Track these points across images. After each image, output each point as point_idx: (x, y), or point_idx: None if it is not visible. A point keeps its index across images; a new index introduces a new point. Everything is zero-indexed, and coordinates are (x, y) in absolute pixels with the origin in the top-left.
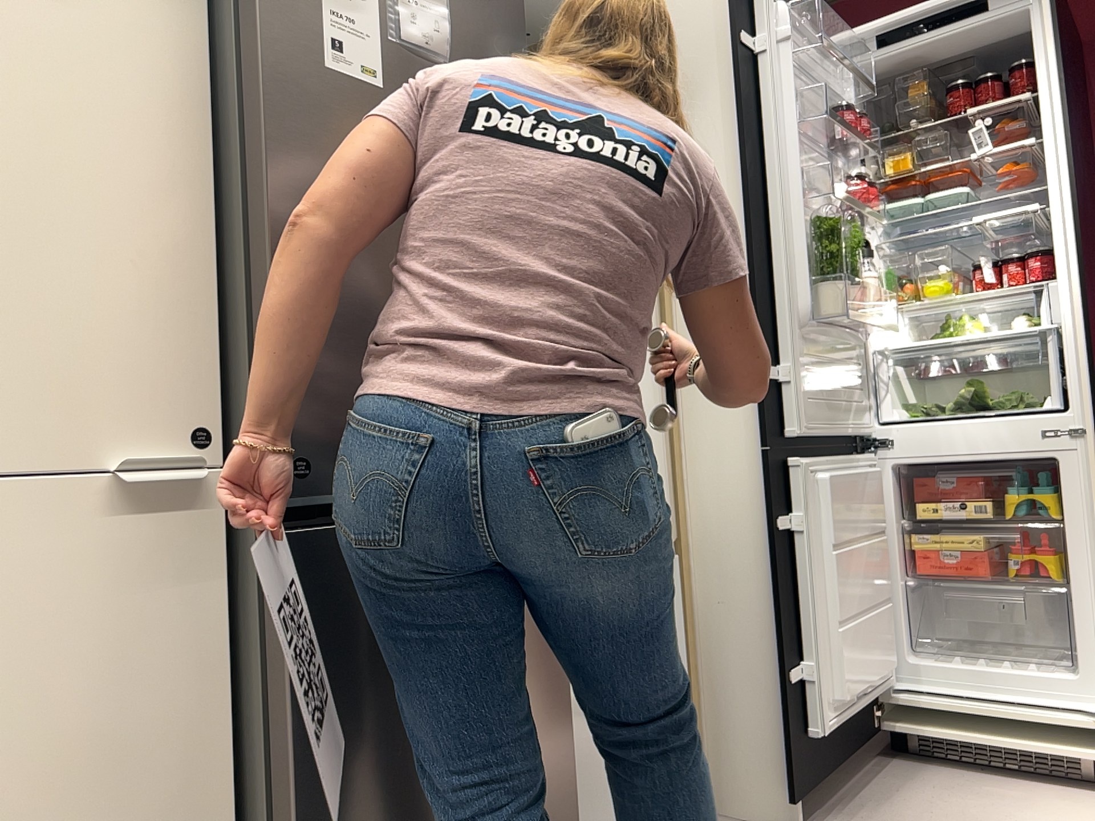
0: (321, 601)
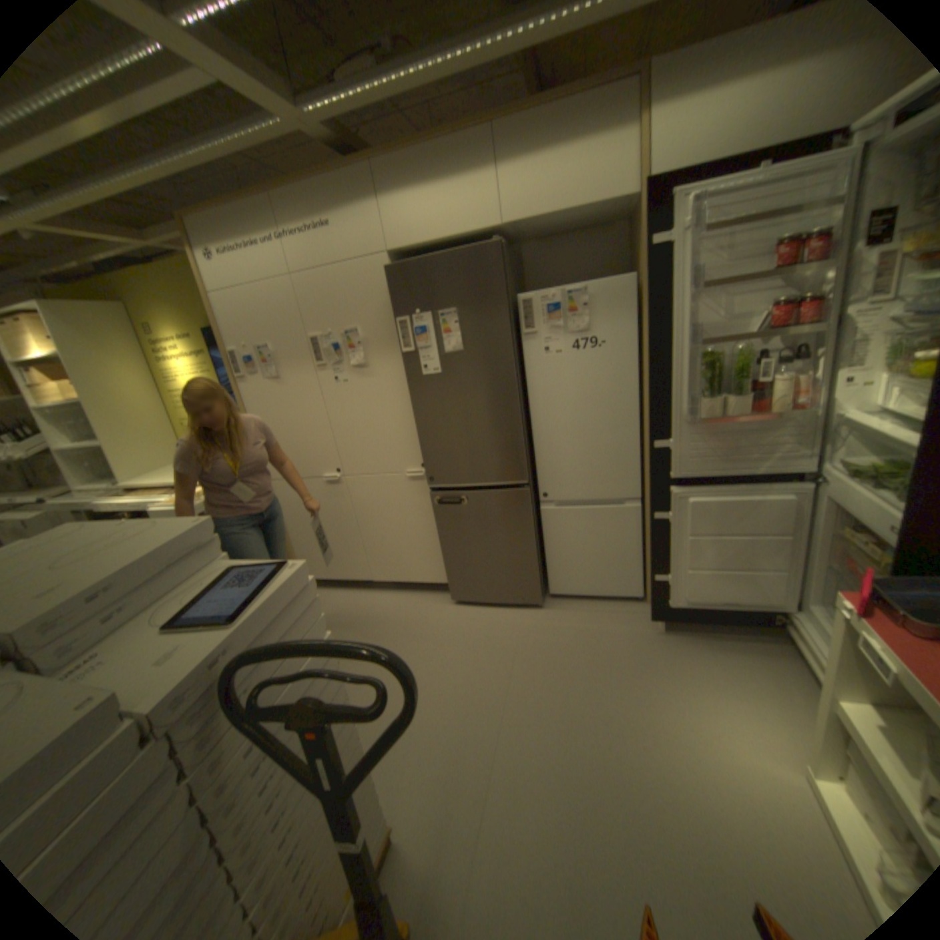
0: (441, 507)
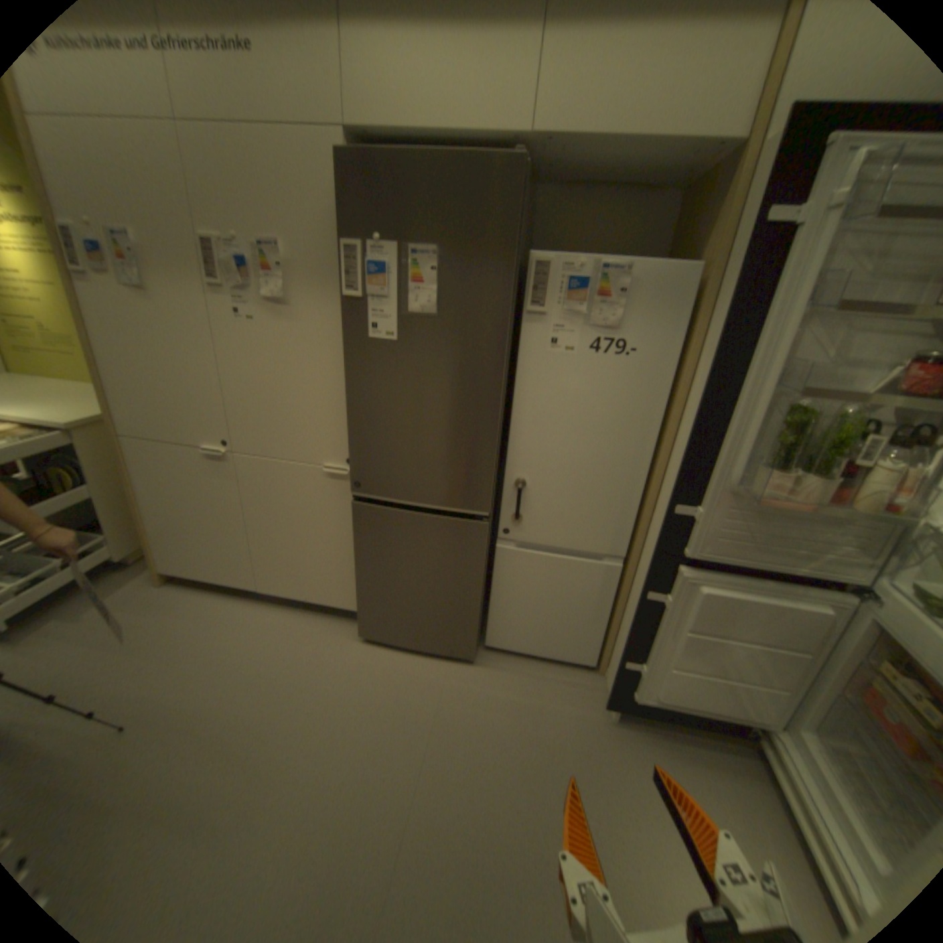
0: (366, 523)
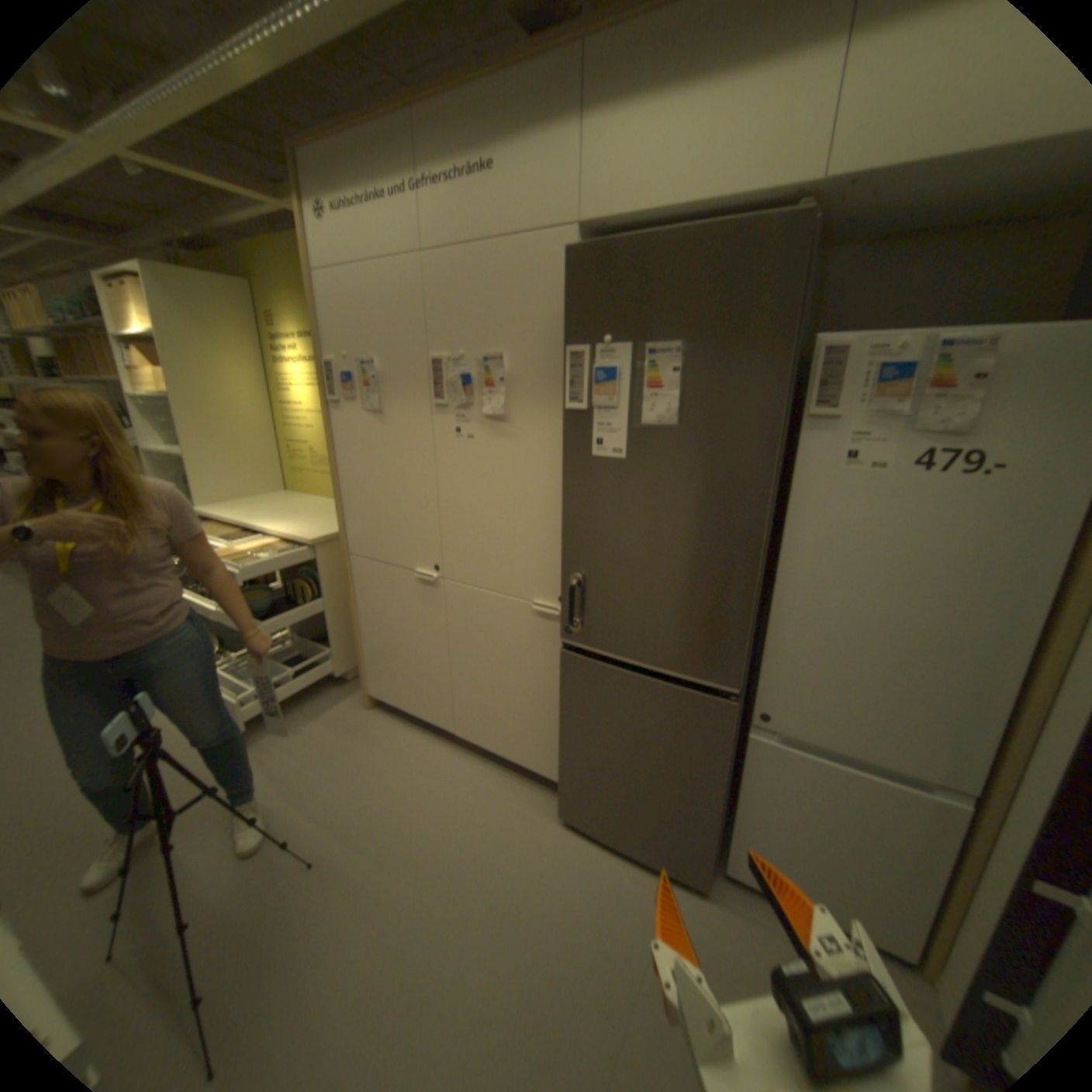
0: (574, 678)
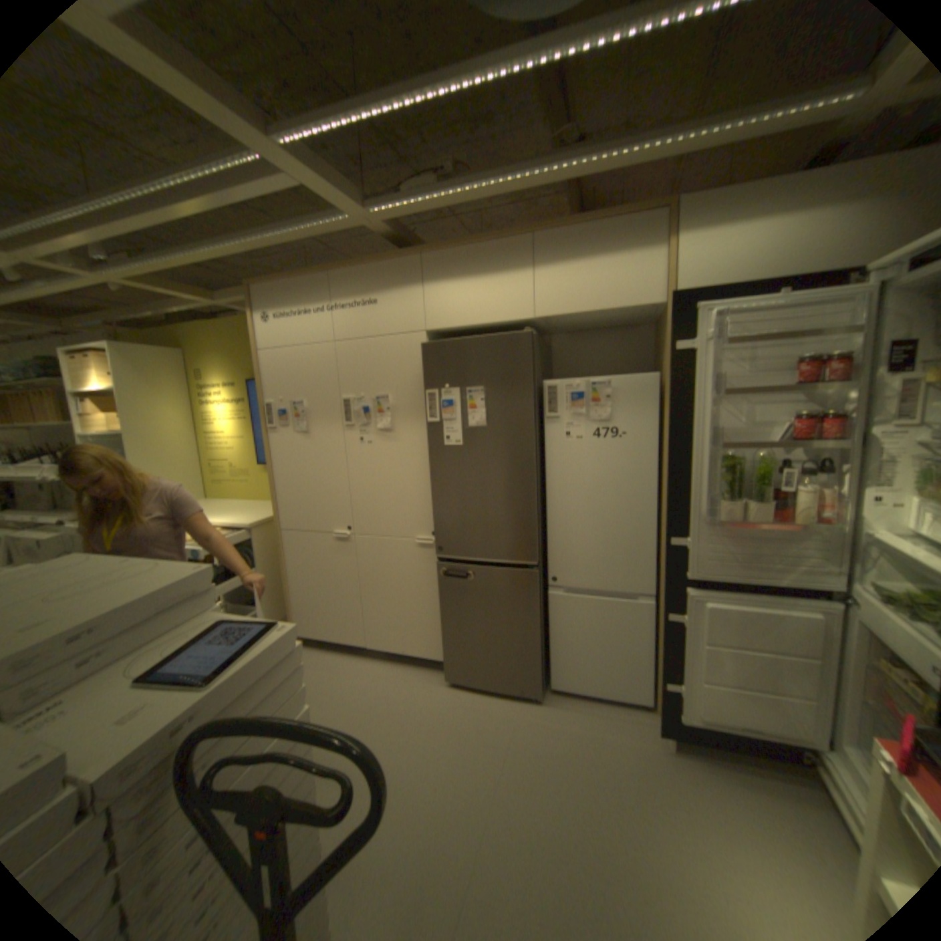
0: (447, 579)
